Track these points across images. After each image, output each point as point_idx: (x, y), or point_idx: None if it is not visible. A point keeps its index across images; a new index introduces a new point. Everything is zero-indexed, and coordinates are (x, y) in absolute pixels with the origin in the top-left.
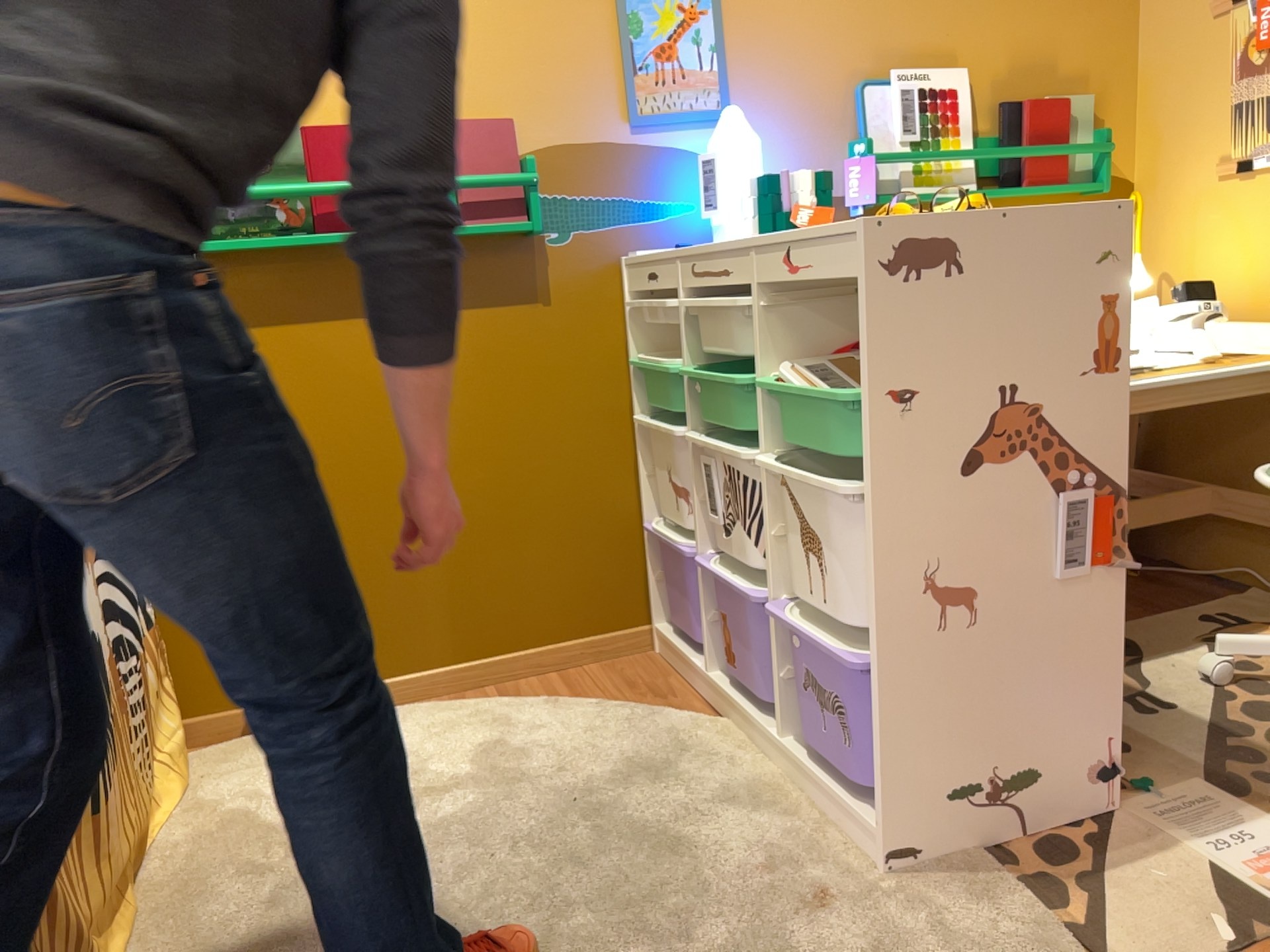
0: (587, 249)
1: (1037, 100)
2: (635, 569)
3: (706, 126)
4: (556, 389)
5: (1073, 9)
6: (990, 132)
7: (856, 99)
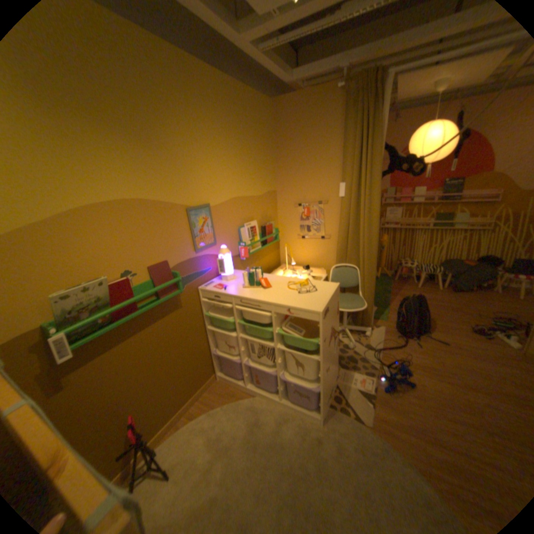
0: (189, 289)
1: (268, 225)
2: (209, 364)
3: (211, 247)
4: (186, 330)
5: (268, 203)
6: (259, 232)
7: (238, 232)
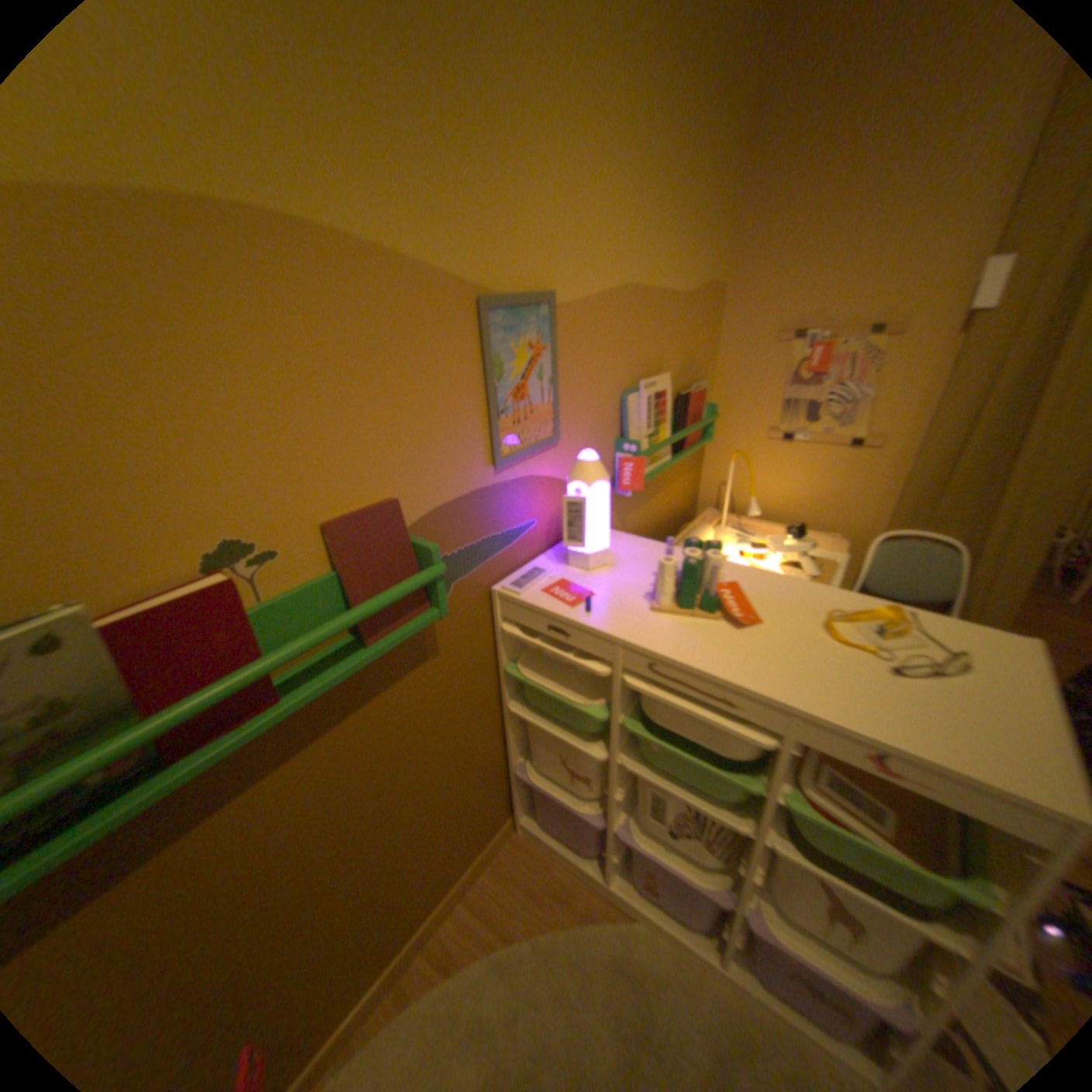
0: (466, 594)
1: (699, 392)
2: (502, 796)
3: (545, 452)
4: (448, 721)
5: (705, 321)
6: (671, 412)
7: (621, 405)
